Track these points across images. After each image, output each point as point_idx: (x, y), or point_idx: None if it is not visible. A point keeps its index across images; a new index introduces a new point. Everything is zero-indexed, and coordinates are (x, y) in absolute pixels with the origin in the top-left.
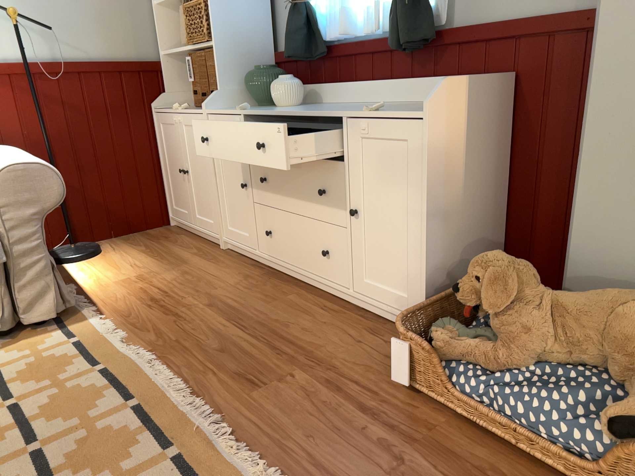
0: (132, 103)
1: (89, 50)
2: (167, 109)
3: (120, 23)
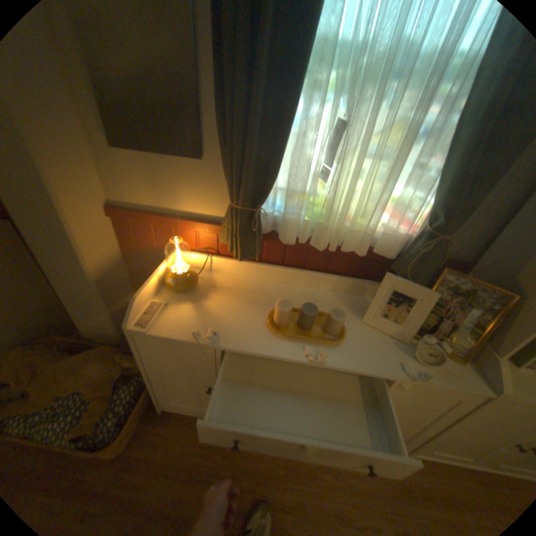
0: None
1: None
2: None
3: None
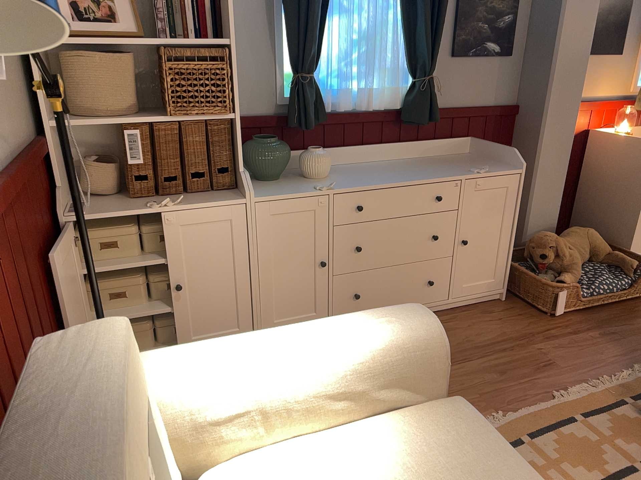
0: (44, 215)
1: (5, 134)
2: (88, 210)
3: (9, 75)
